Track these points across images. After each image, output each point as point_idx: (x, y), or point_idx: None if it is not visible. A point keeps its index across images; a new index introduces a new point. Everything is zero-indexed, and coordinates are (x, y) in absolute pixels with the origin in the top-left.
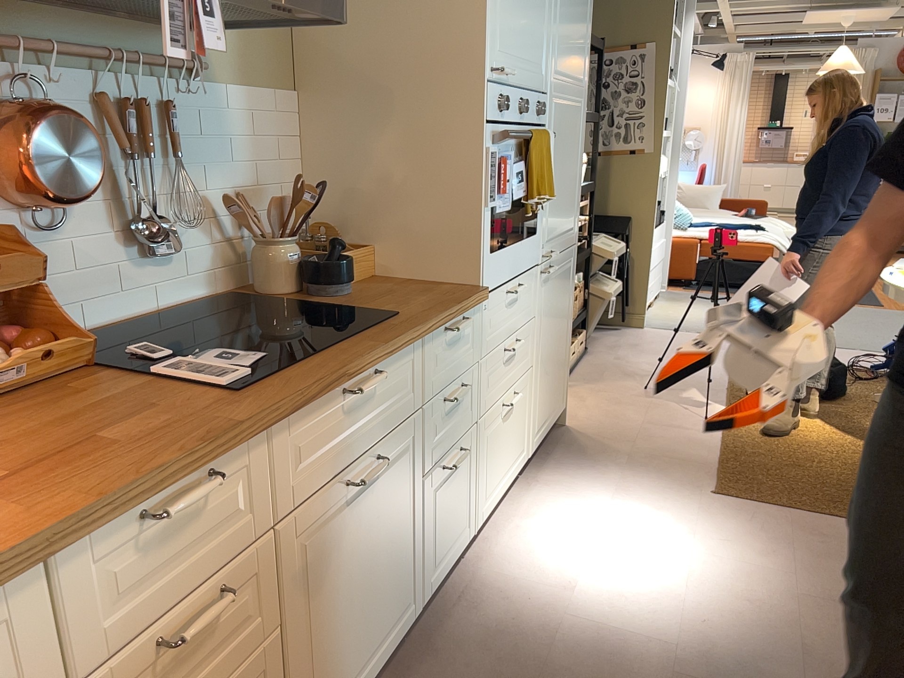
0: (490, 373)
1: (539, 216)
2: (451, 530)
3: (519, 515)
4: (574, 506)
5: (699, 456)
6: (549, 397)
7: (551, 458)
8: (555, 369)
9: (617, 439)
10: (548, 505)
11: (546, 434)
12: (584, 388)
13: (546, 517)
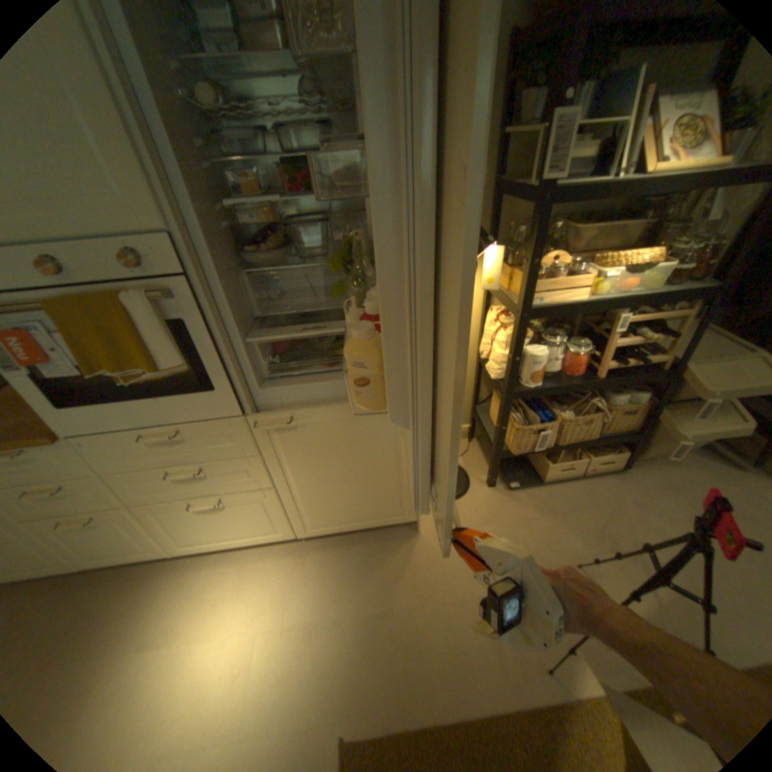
0: (135, 486)
1: (214, 375)
2: (110, 551)
3: (241, 568)
4: (266, 602)
5: (432, 697)
6: (341, 511)
7: (346, 549)
8: (356, 495)
9: (417, 589)
10: (262, 582)
11: (347, 532)
12: (516, 511)
13: (243, 588)
